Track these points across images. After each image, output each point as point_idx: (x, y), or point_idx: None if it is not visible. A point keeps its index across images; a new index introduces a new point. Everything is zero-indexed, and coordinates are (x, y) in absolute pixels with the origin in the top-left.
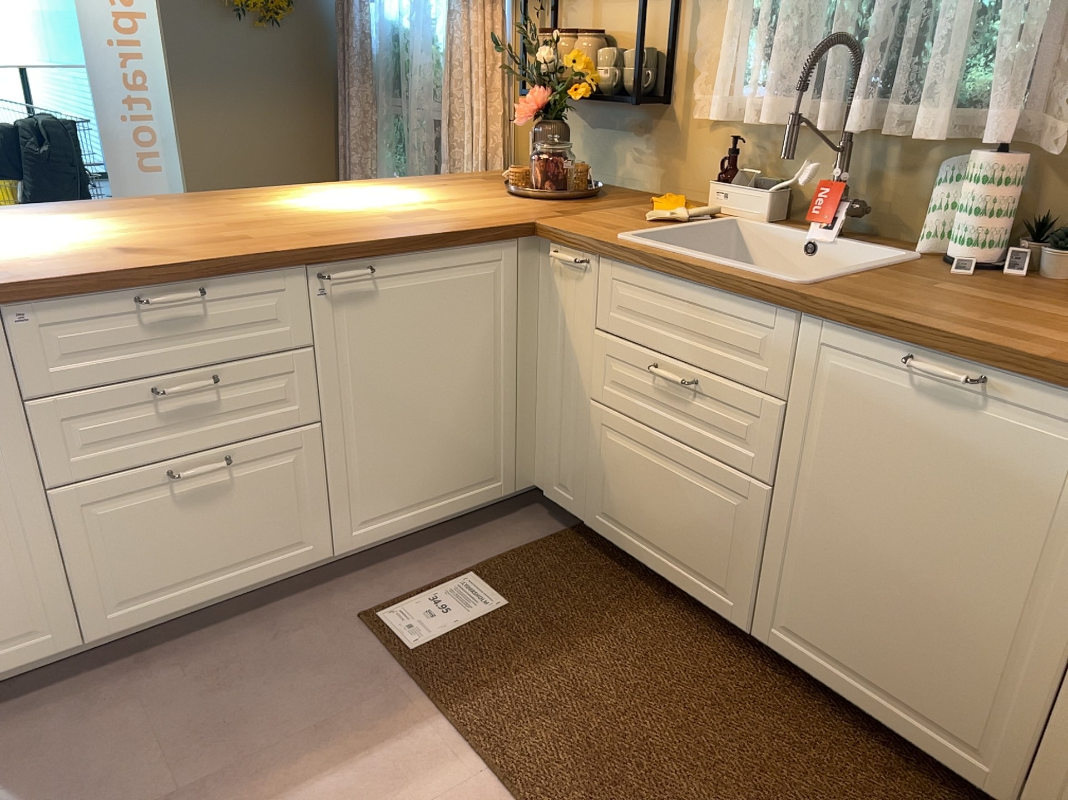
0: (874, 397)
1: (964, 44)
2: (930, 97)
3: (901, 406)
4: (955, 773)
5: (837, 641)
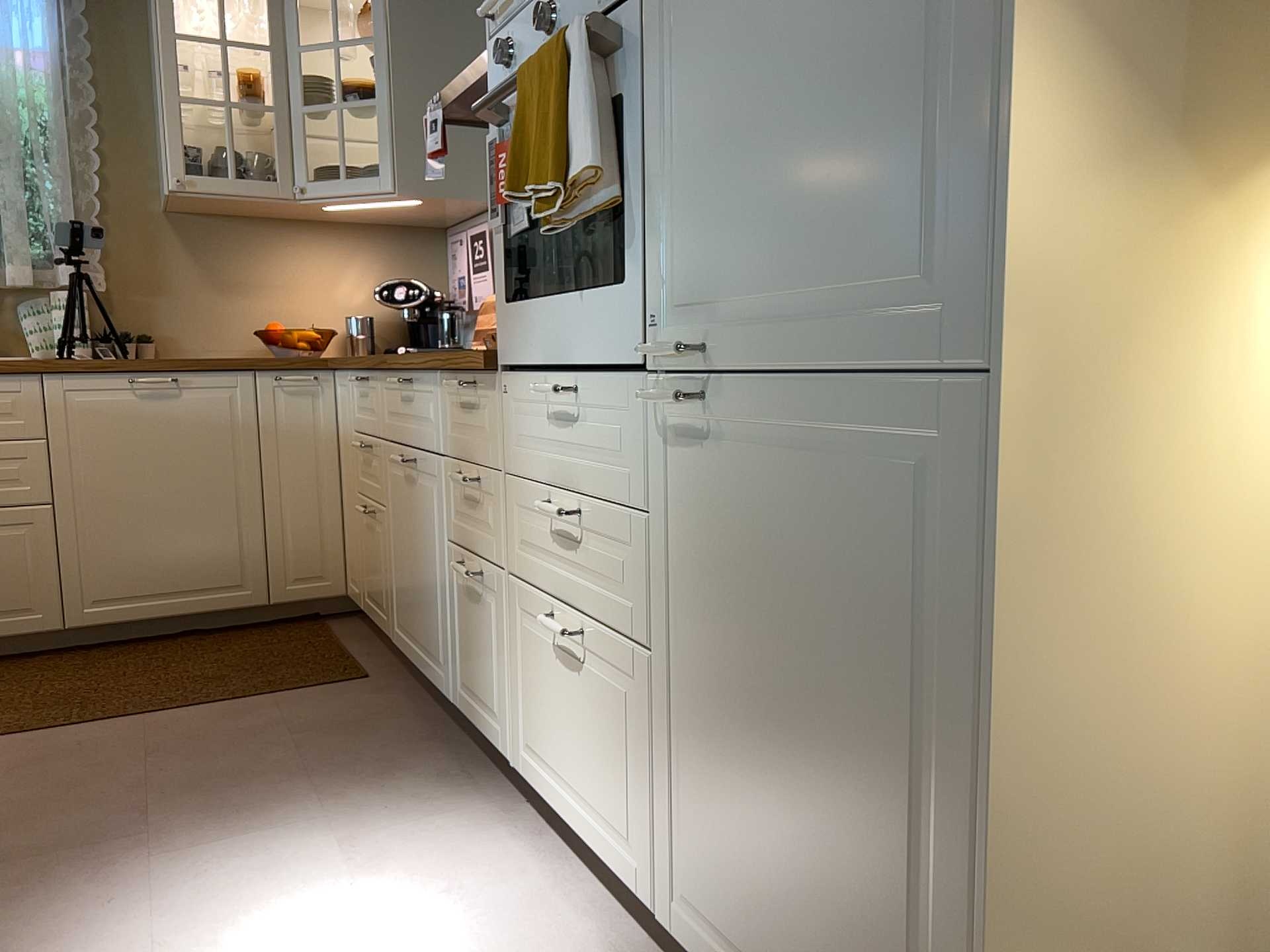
0: (113, 410)
1: (26, 226)
2: (13, 258)
3: (132, 410)
4: (234, 608)
5: (137, 582)
